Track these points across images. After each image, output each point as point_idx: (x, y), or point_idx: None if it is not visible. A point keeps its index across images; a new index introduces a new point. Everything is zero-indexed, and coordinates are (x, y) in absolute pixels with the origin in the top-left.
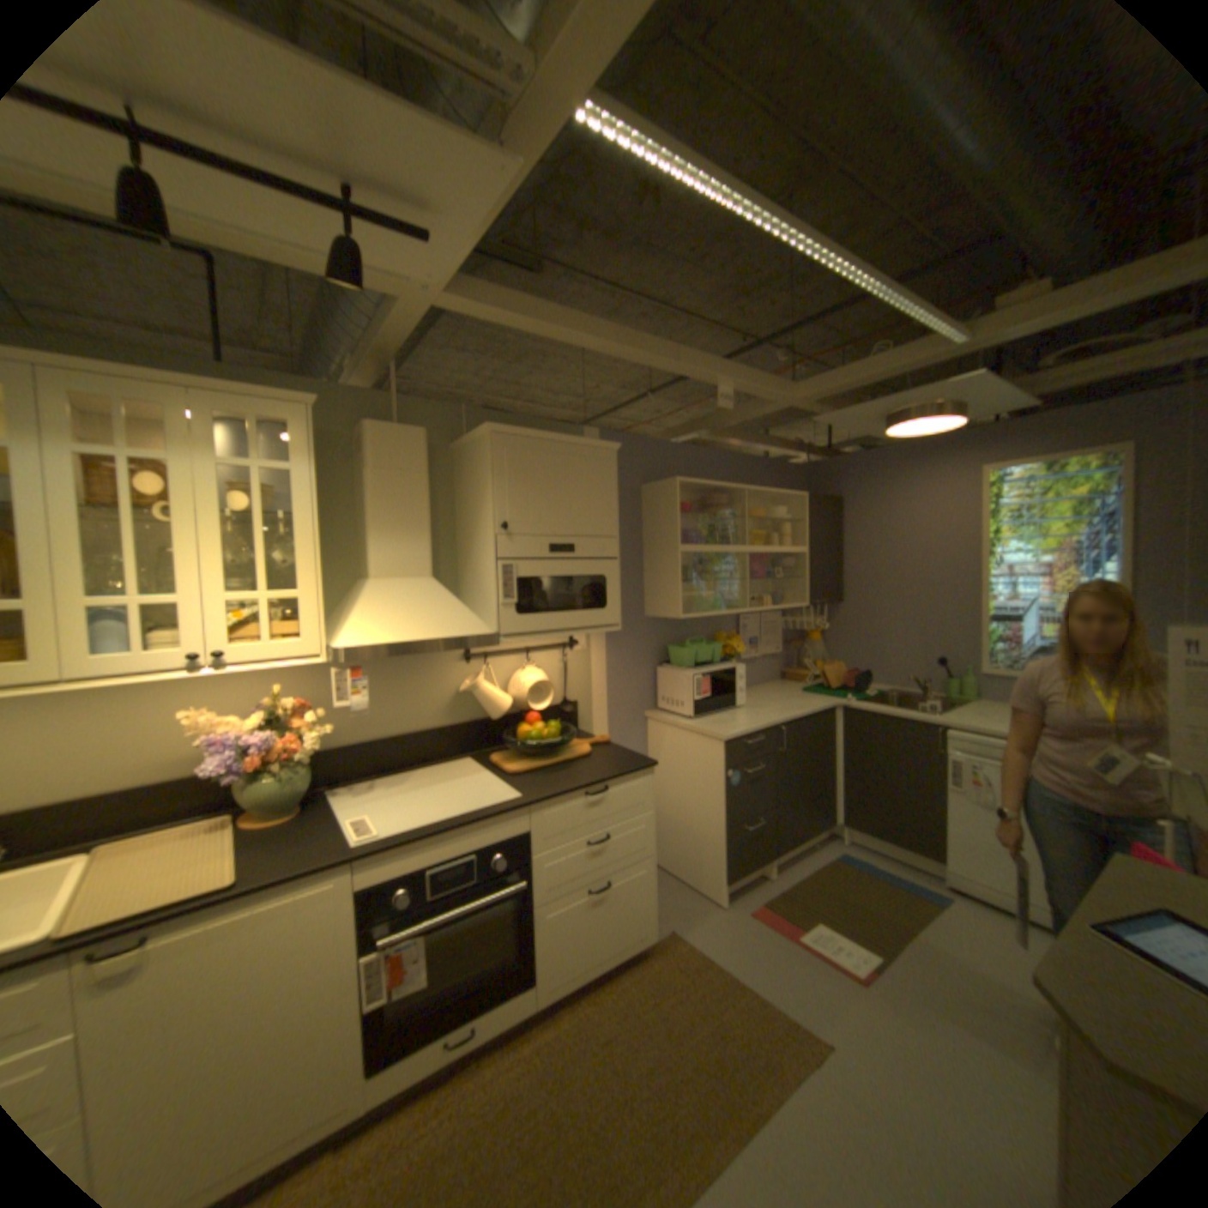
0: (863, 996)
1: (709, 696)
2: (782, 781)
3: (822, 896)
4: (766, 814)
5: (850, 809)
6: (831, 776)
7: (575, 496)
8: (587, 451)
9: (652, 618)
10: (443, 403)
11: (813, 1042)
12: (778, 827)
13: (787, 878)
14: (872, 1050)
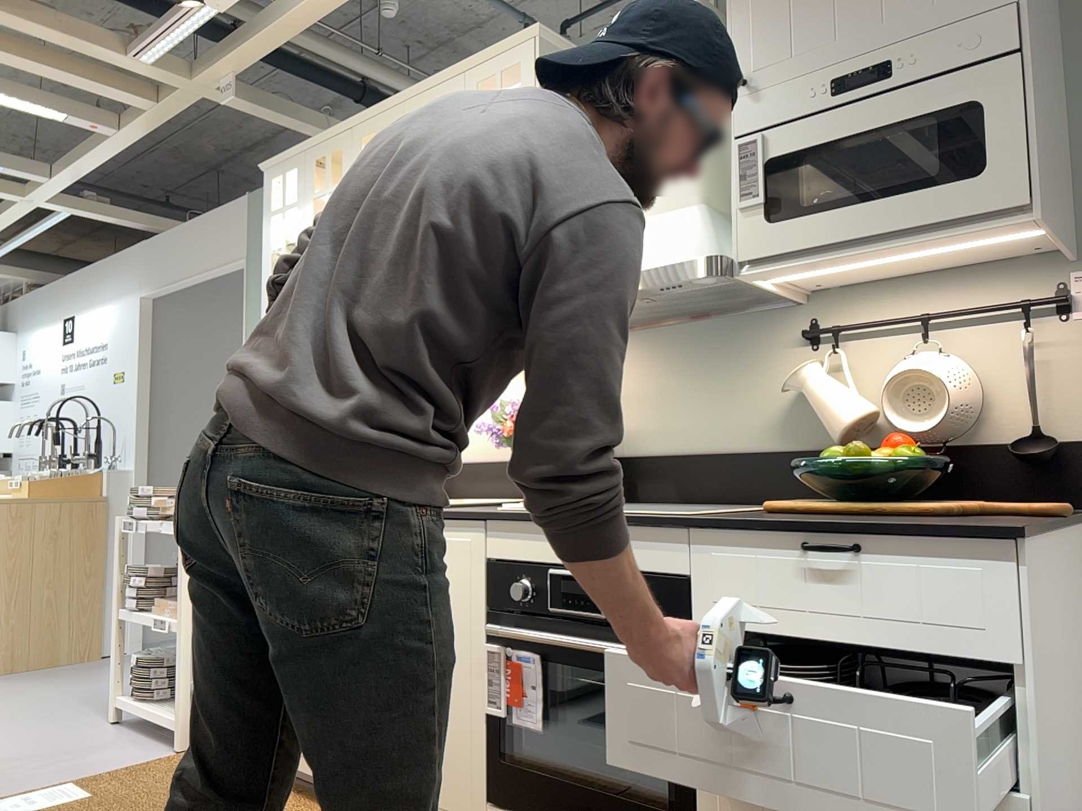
0: None
1: None
2: None
3: None
4: None
5: None
6: None
7: None
8: None
9: None
10: None
11: None
12: None
13: None
14: None
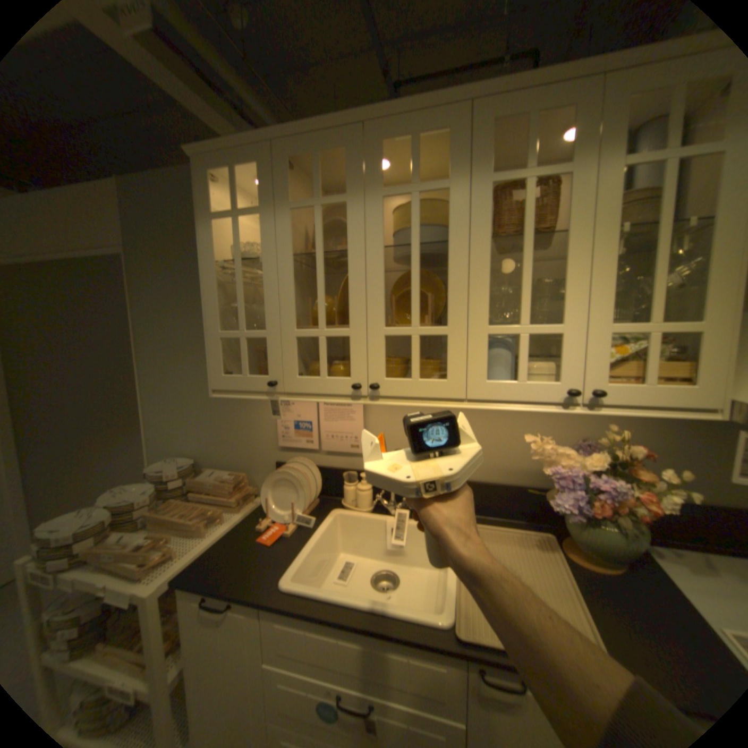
0: None
1: None
2: None
3: None
4: None
5: None
6: None
7: None
8: None
9: None
10: None
11: None
12: None
13: None
14: None
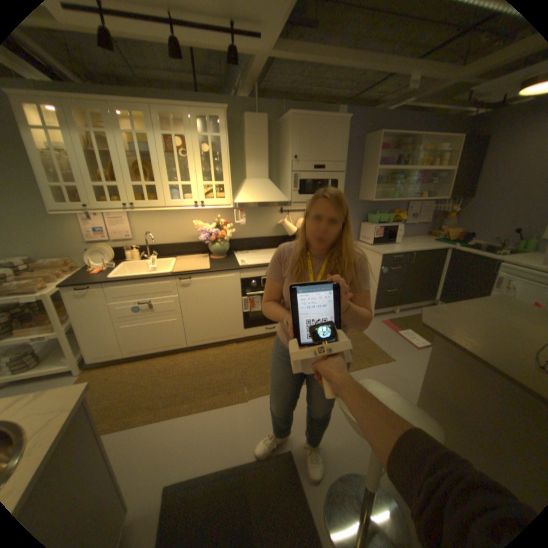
0: (417, 351)
1: (384, 237)
2: (409, 275)
3: (417, 322)
4: (398, 287)
5: (444, 293)
6: (438, 278)
7: (327, 142)
8: (335, 119)
9: (363, 200)
10: (276, 100)
11: (389, 357)
12: (404, 294)
13: (404, 314)
14: (411, 364)
